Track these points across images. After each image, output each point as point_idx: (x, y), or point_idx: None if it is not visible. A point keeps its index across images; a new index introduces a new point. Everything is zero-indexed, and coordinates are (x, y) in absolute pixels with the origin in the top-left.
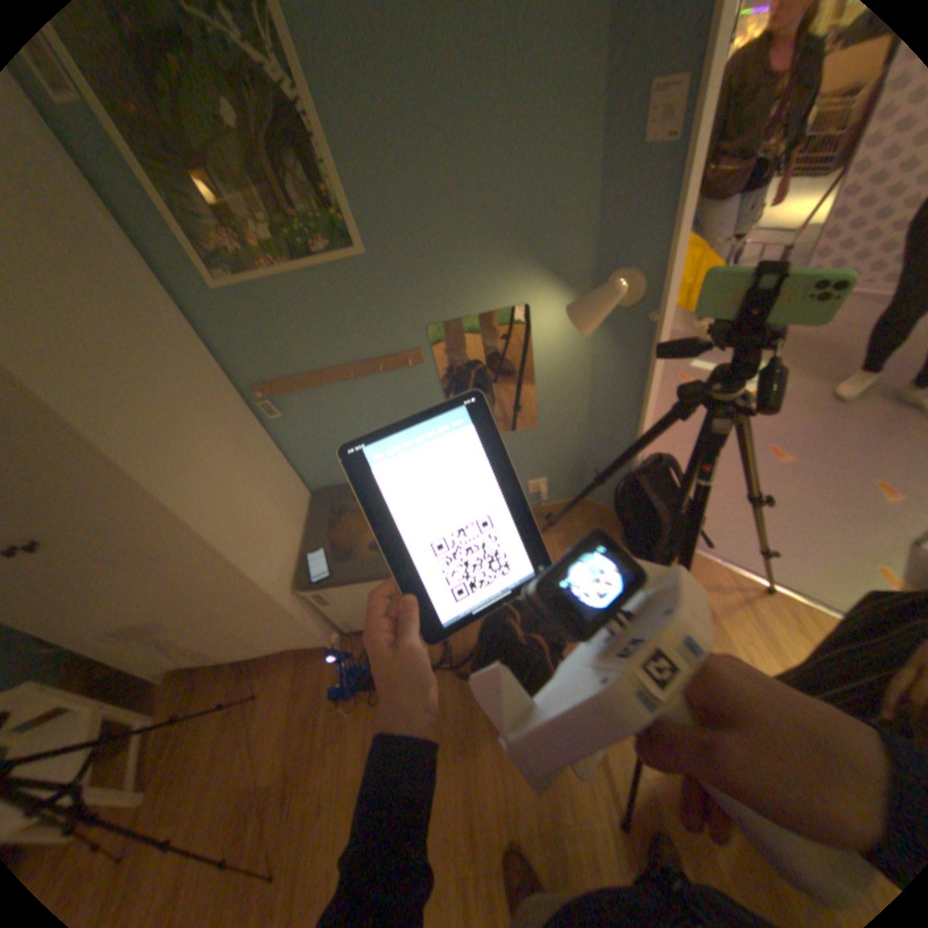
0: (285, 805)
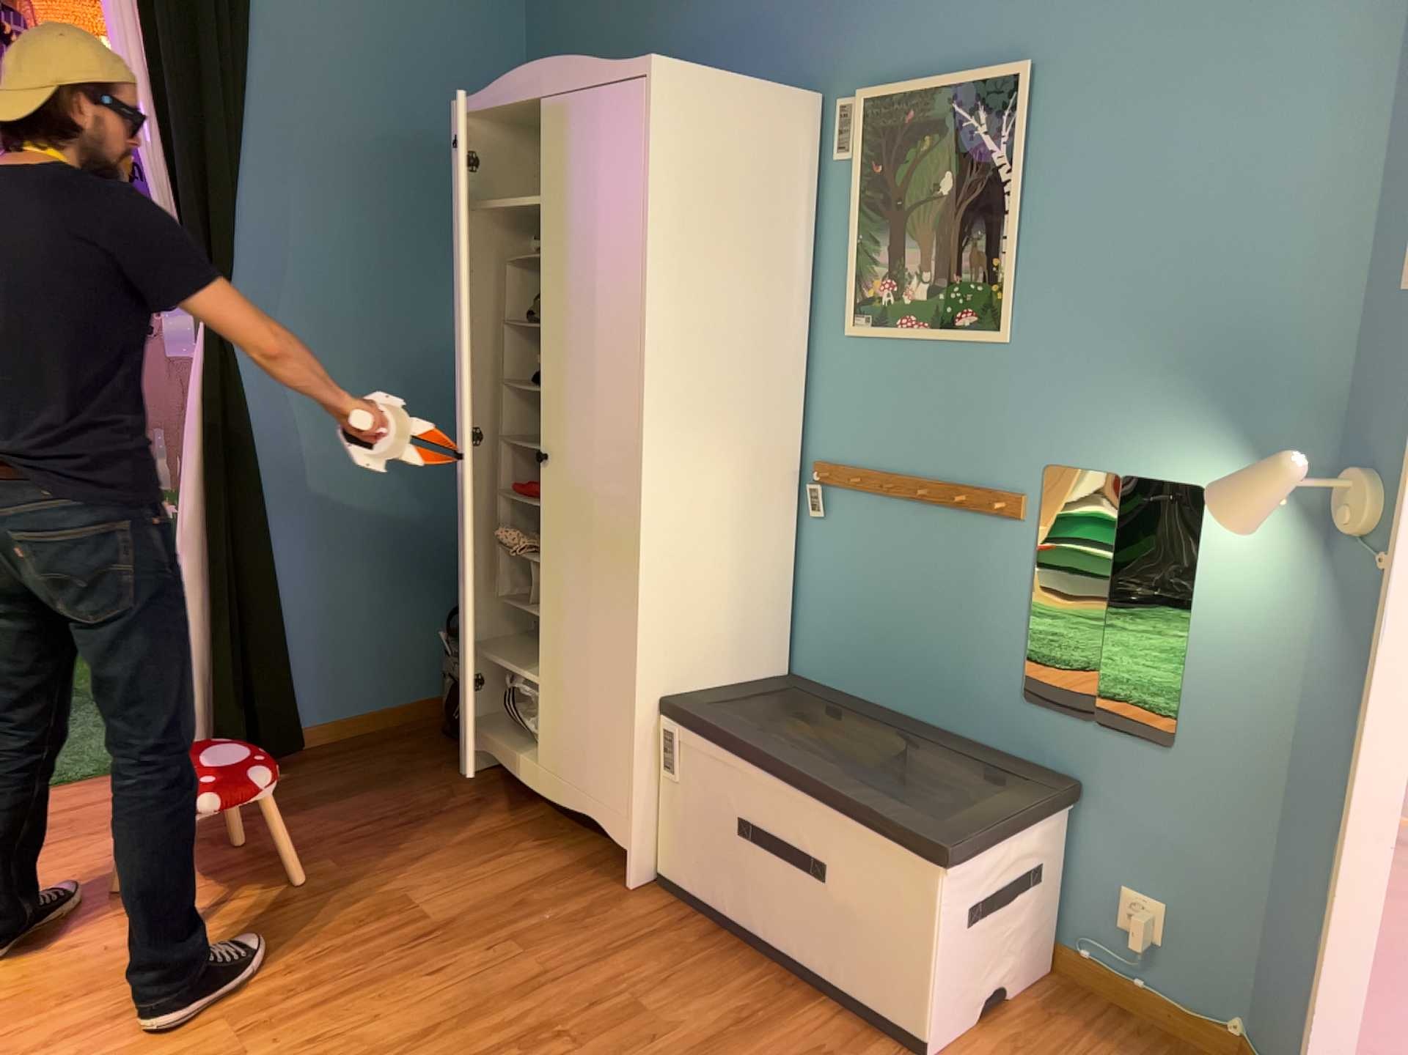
0: (418, 941)
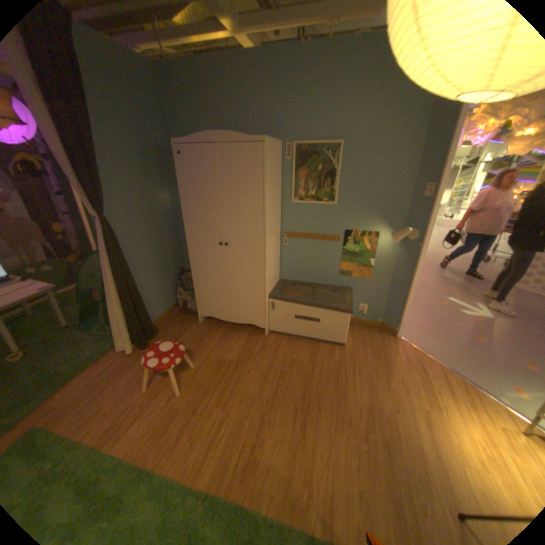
0: (237, 367)
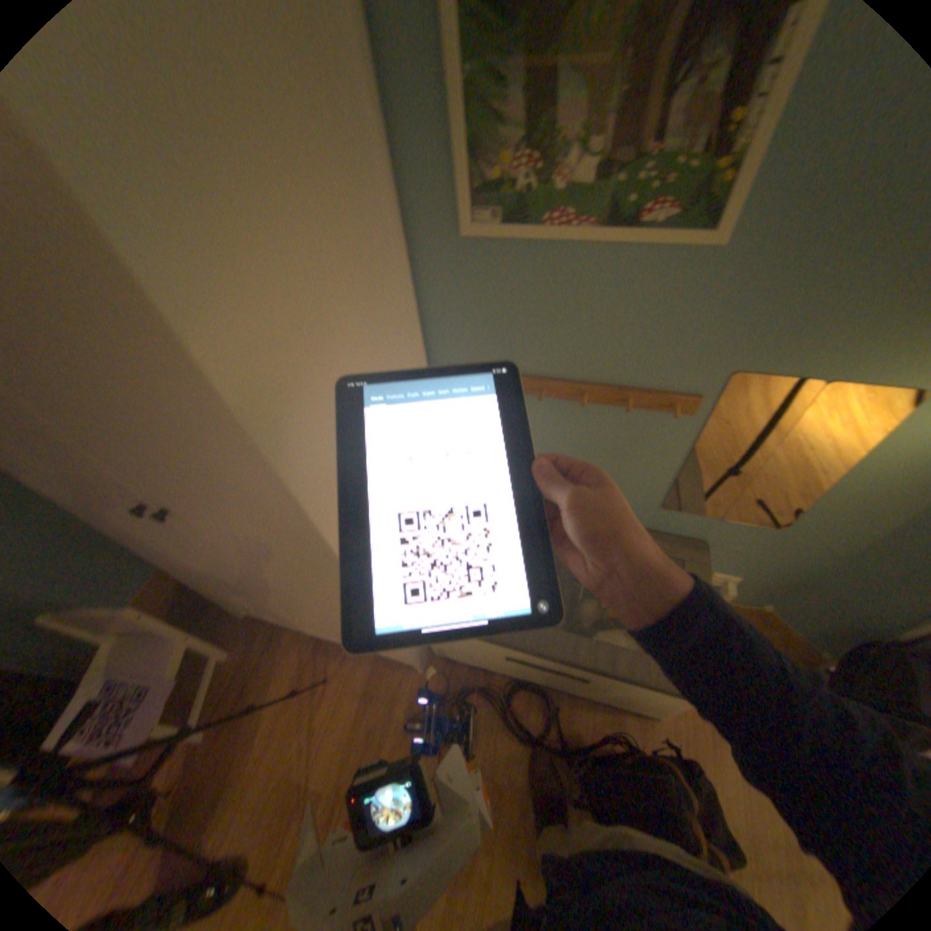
0: (332, 824)
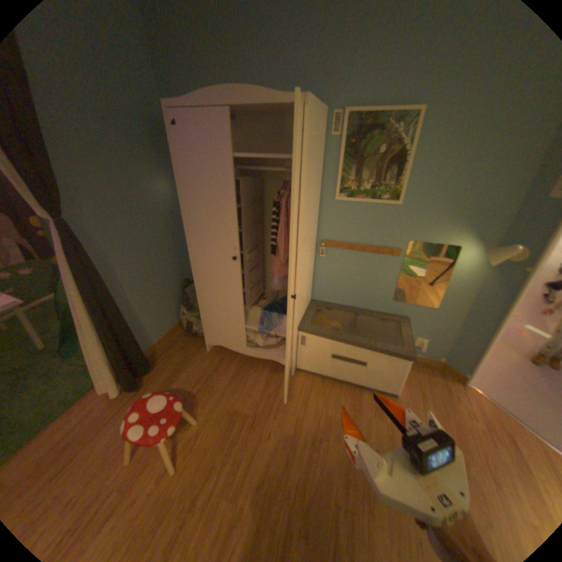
0: (253, 426)
